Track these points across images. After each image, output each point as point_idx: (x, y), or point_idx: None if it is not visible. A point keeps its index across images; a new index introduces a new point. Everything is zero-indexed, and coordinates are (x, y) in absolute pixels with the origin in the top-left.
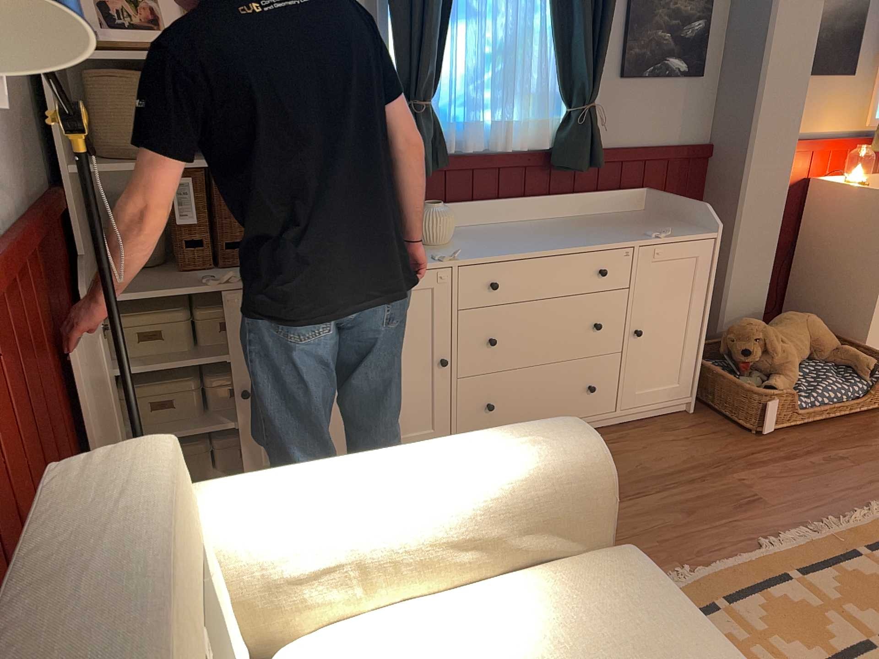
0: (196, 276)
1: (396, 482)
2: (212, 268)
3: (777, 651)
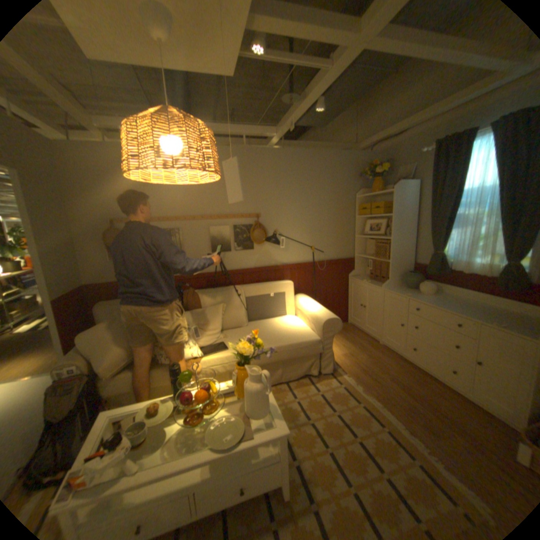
0: (368, 280)
1: (310, 306)
2: (373, 279)
3: (346, 413)
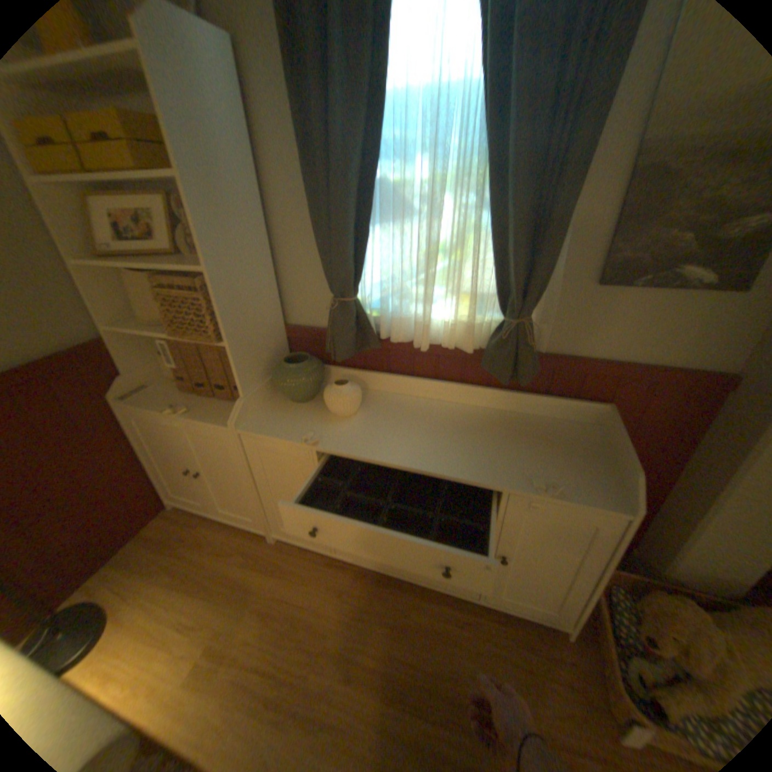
0: (180, 397)
1: None
2: (194, 393)
3: None
